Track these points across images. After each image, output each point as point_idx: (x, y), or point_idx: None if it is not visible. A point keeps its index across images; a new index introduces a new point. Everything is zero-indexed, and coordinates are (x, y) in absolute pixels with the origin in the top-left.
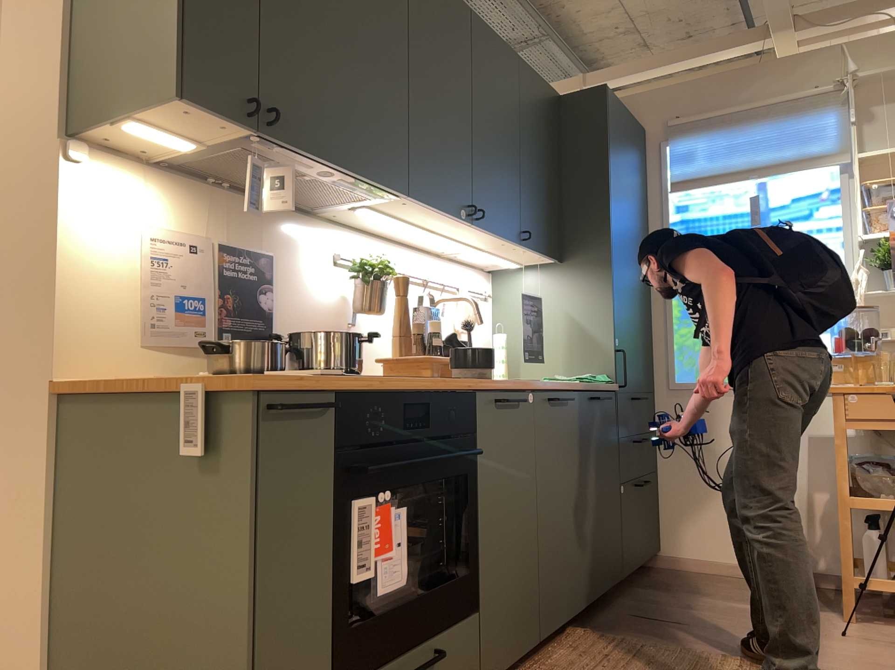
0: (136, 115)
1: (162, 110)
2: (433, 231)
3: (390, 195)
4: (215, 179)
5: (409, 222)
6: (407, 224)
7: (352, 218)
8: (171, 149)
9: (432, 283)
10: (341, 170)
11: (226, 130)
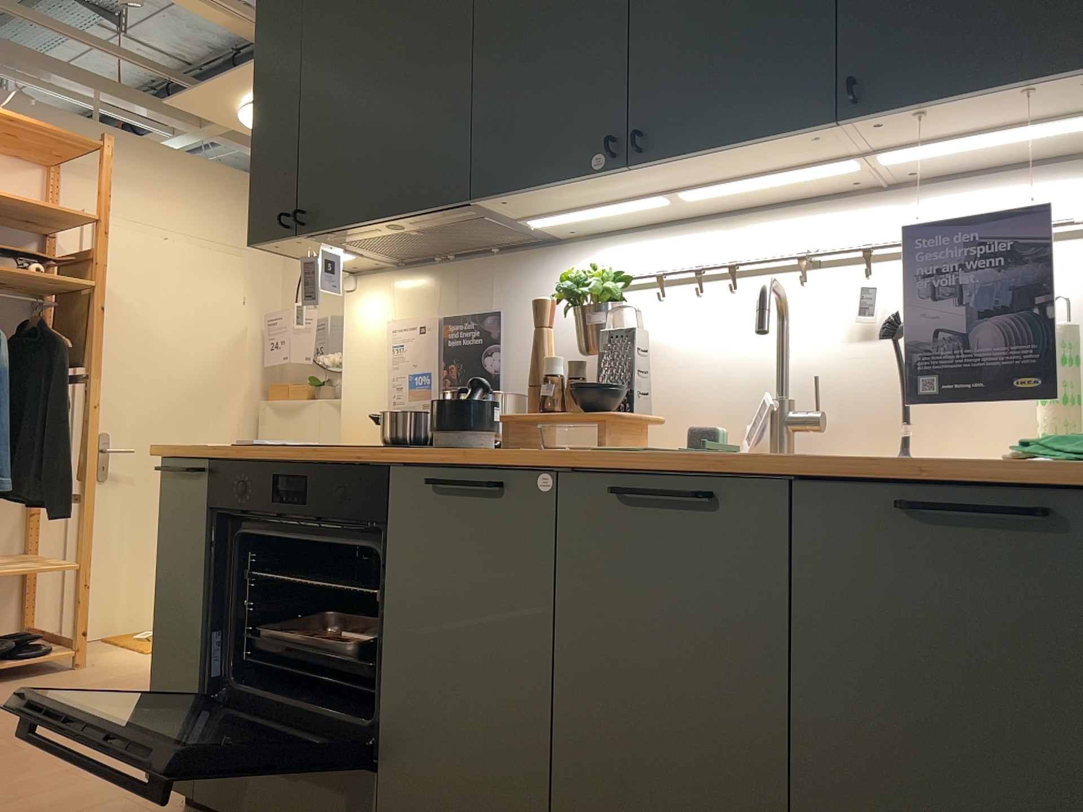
0: (293, 257)
1: (278, 252)
2: (668, 192)
3: (478, 205)
4: (436, 257)
5: (606, 203)
6: (617, 206)
7: (598, 224)
8: (362, 258)
9: (837, 258)
10: (386, 221)
11: (307, 242)
